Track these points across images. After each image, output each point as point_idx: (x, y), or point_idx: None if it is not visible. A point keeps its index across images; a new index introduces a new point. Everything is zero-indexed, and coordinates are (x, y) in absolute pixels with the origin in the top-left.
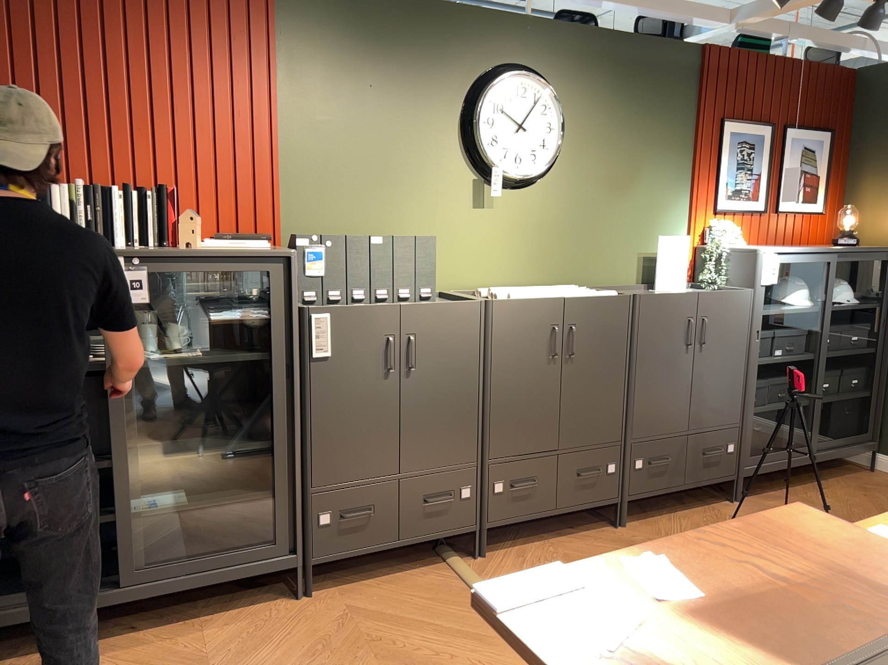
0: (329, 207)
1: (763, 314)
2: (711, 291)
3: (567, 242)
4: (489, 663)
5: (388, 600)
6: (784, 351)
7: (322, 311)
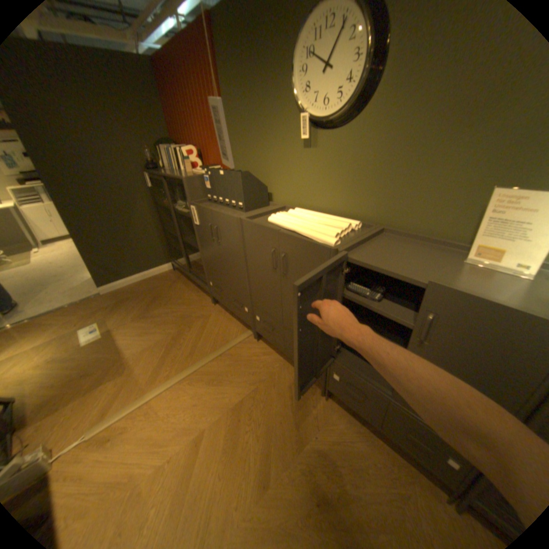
0: (242, 151)
1: None
2: (465, 289)
3: (378, 181)
4: (176, 360)
5: (216, 323)
6: None
7: (193, 205)
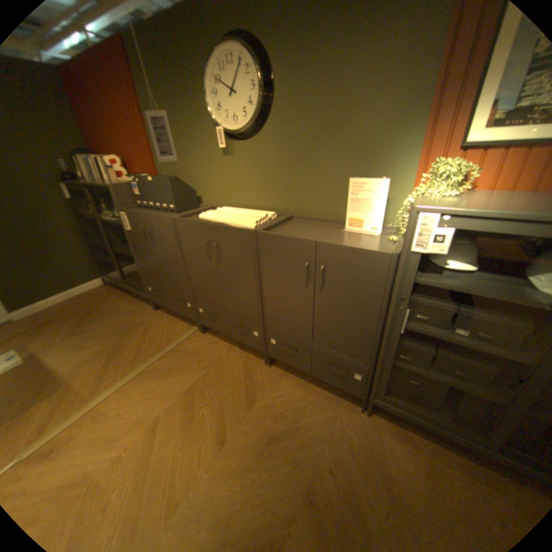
0: (167, 160)
1: (425, 284)
2: (337, 243)
3: (283, 180)
4: (120, 367)
5: (159, 326)
6: (473, 334)
7: (122, 212)
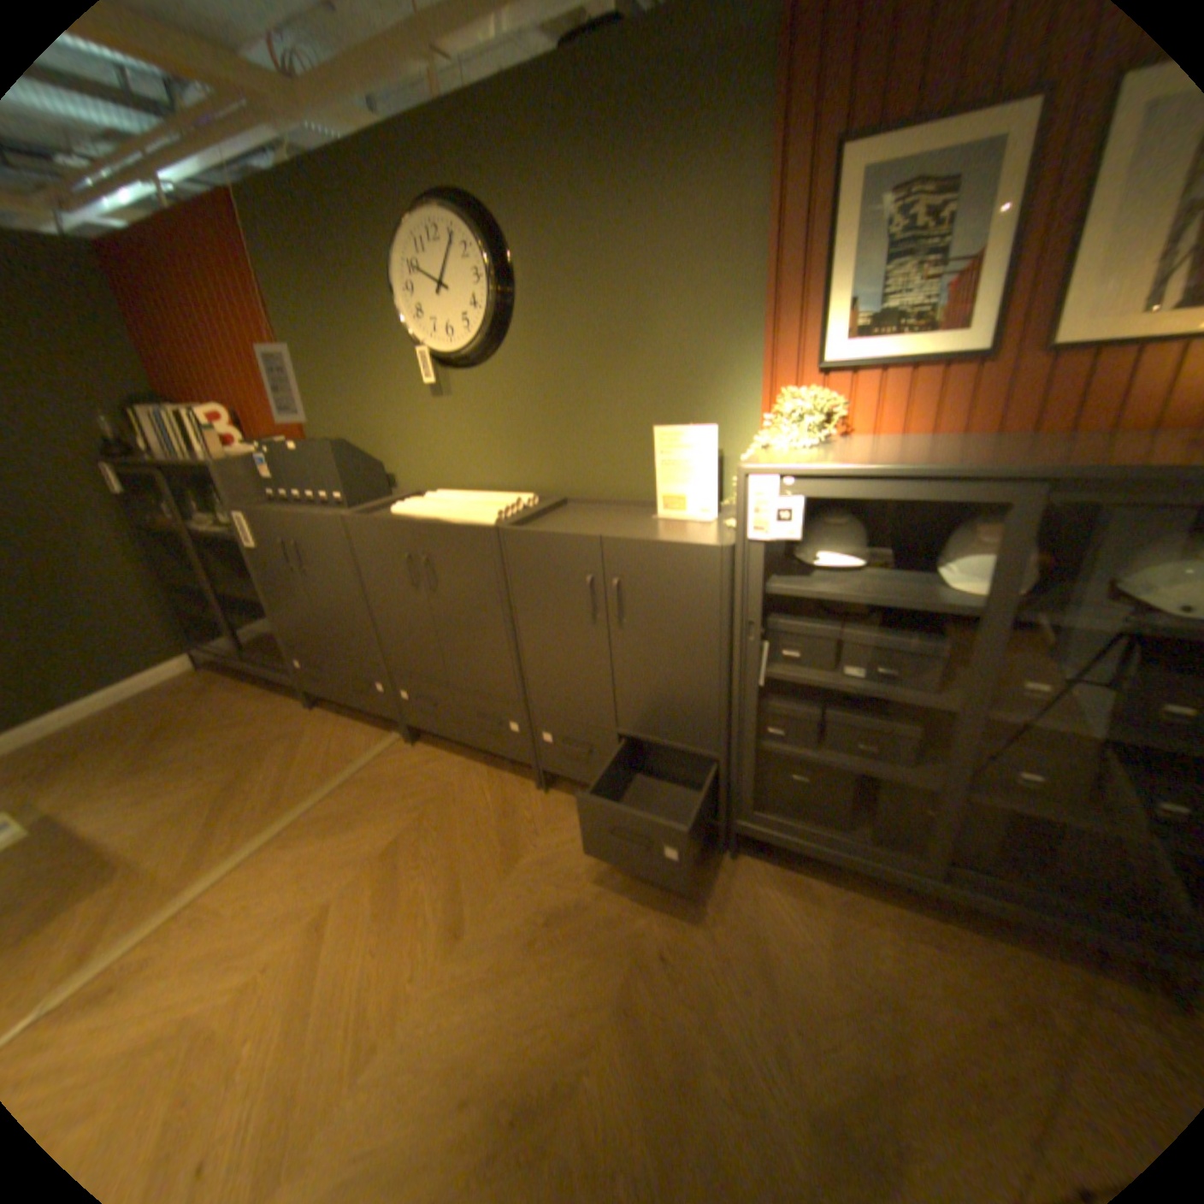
0: (326, 410)
1: (783, 594)
2: (637, 538)
3: (546, 436)
4: (244, 823)
5: (321, 740)
6: (871, 673)
7: (240, 513)
